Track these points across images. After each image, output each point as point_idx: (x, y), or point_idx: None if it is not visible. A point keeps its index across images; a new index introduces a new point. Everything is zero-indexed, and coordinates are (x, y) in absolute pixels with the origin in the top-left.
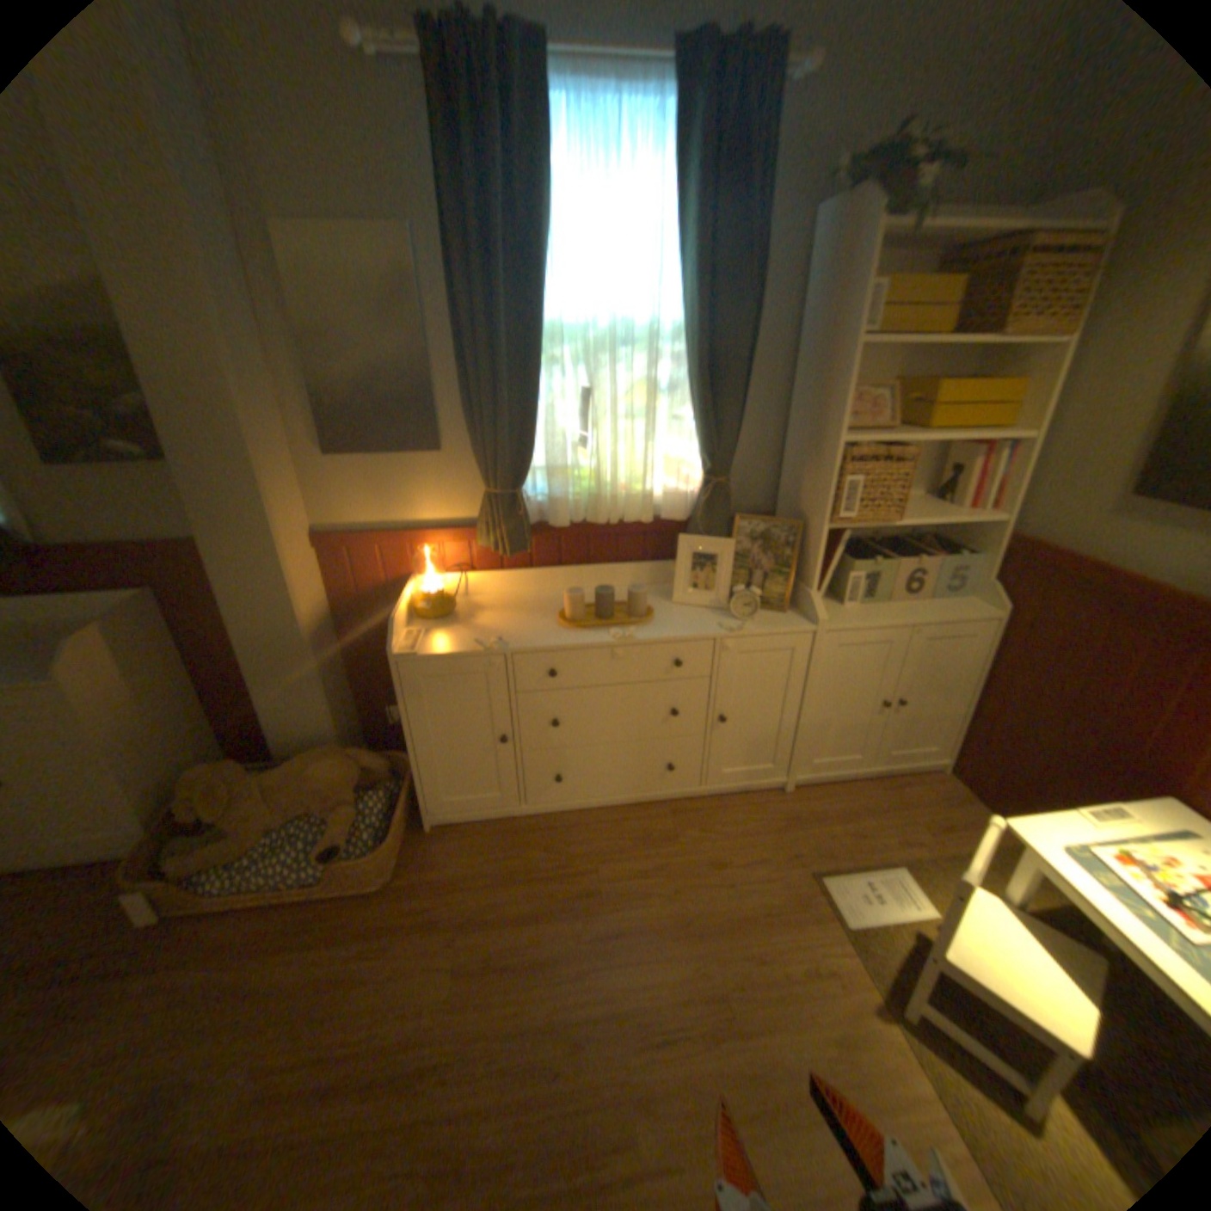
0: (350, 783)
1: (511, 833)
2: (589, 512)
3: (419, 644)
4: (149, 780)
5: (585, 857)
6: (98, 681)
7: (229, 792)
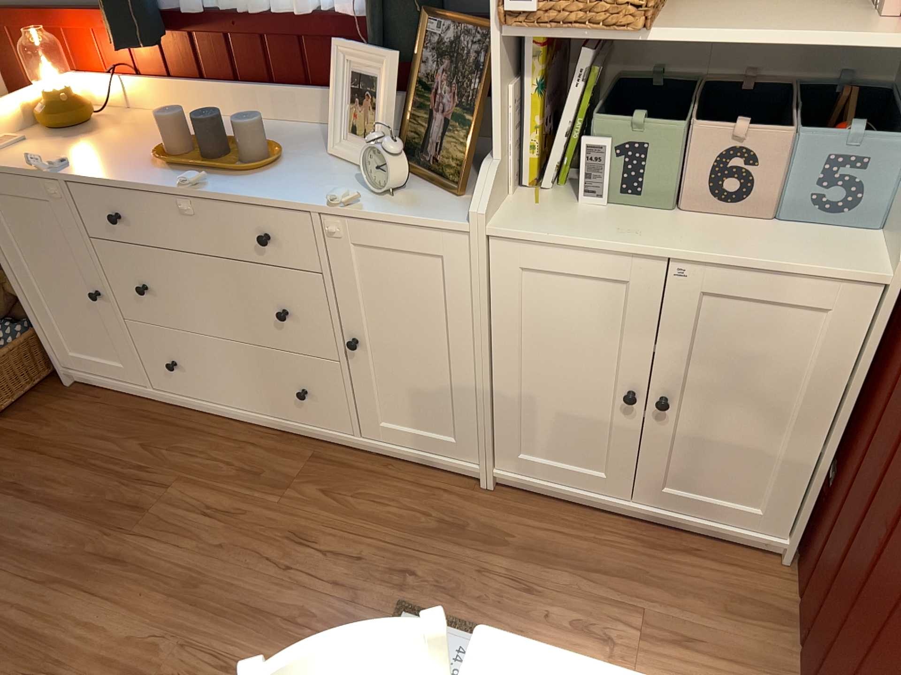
0: None
1: (141, 413)
2: None
3: (0, 156)
4: None
5: (180, 464)
6: None
7: None
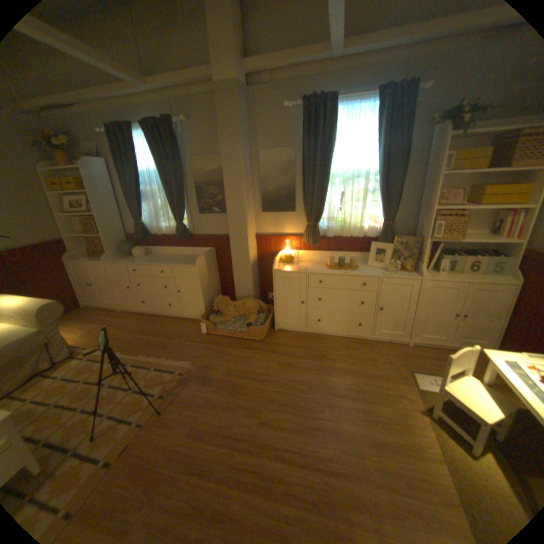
0: (256, 309)
1: (301, 336)
2: (340, 233)
3: (281, 268)
4: (207, 299)
5: (324, 347)
6: (202, 269)
7: (226, 304)
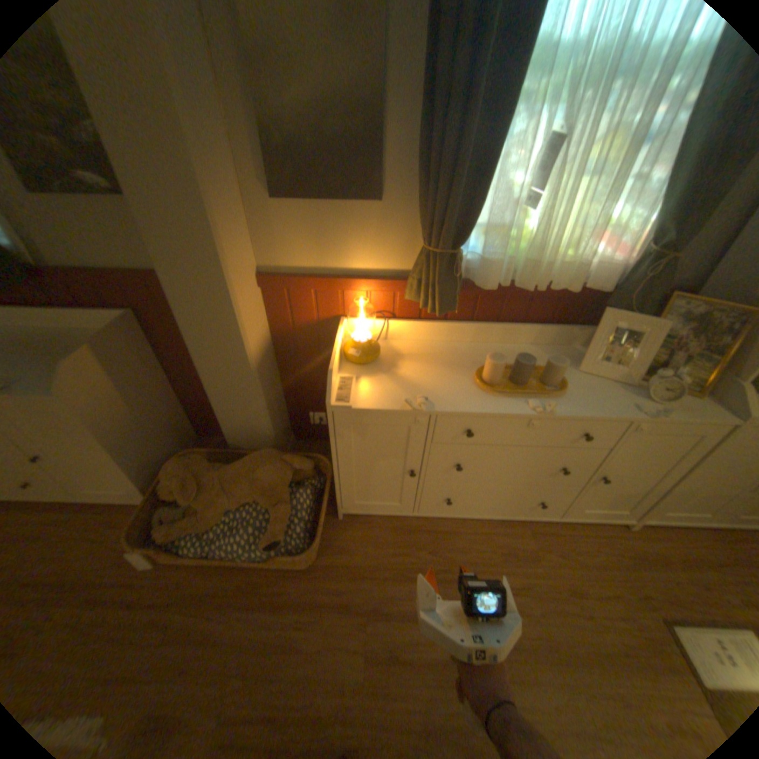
0: (286, 483)
1: (404, 531)
2: (517, 275)
3: (353, 395)
4: (142, 459)
5: (464, 565)
6: (94, 392)
7: (198, 483)
